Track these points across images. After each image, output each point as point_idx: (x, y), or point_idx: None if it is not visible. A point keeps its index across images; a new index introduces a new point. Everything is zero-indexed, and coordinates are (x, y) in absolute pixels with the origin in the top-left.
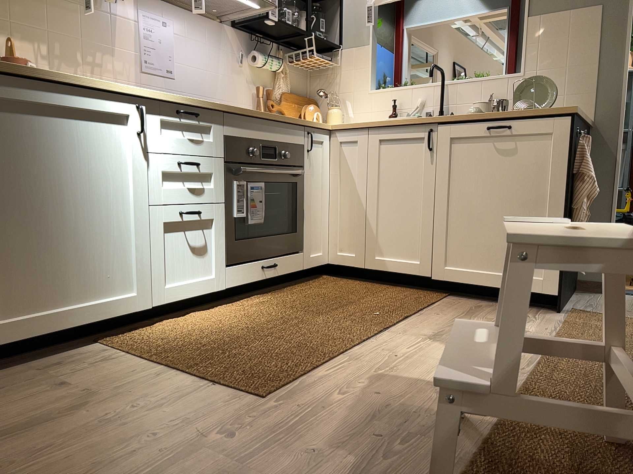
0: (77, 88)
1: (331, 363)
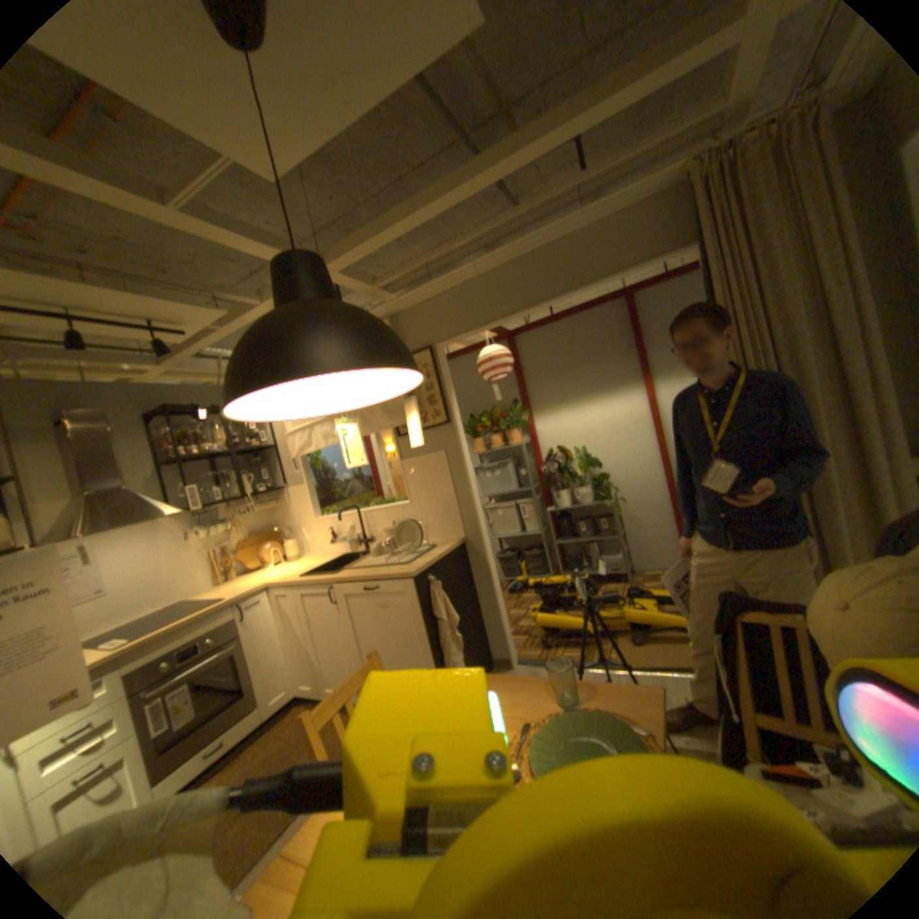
0: None
1: None
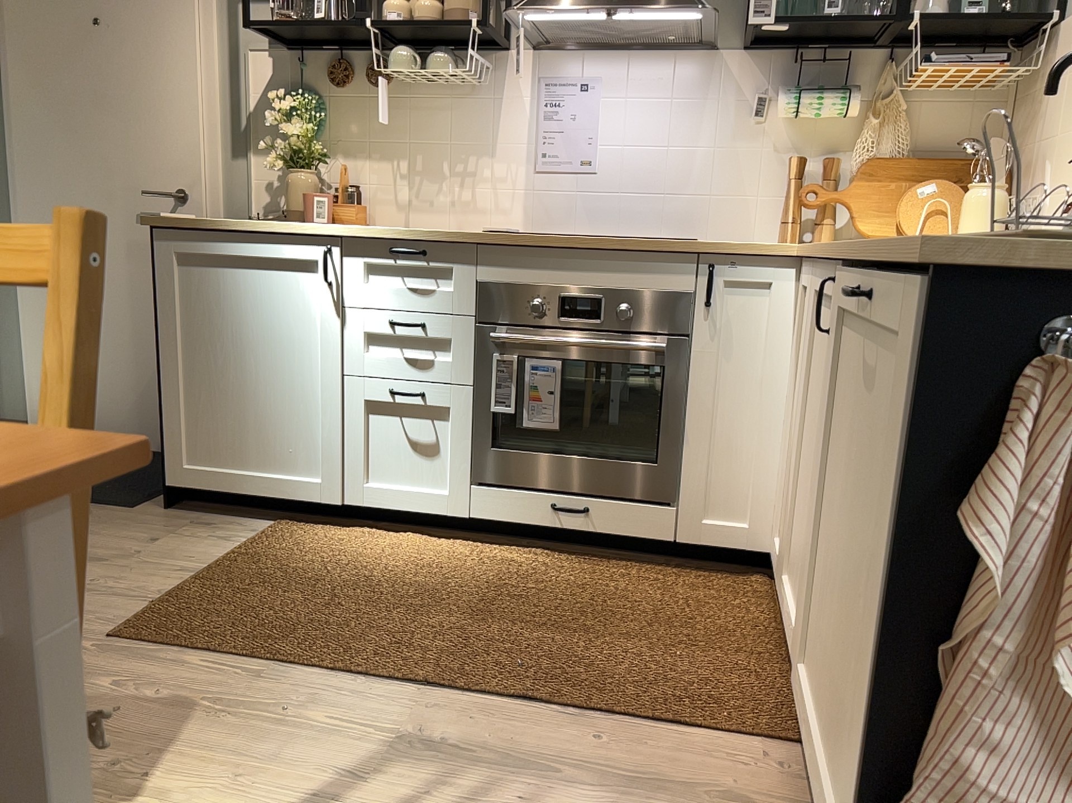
0: (259, 234)
1: (234, 661)
